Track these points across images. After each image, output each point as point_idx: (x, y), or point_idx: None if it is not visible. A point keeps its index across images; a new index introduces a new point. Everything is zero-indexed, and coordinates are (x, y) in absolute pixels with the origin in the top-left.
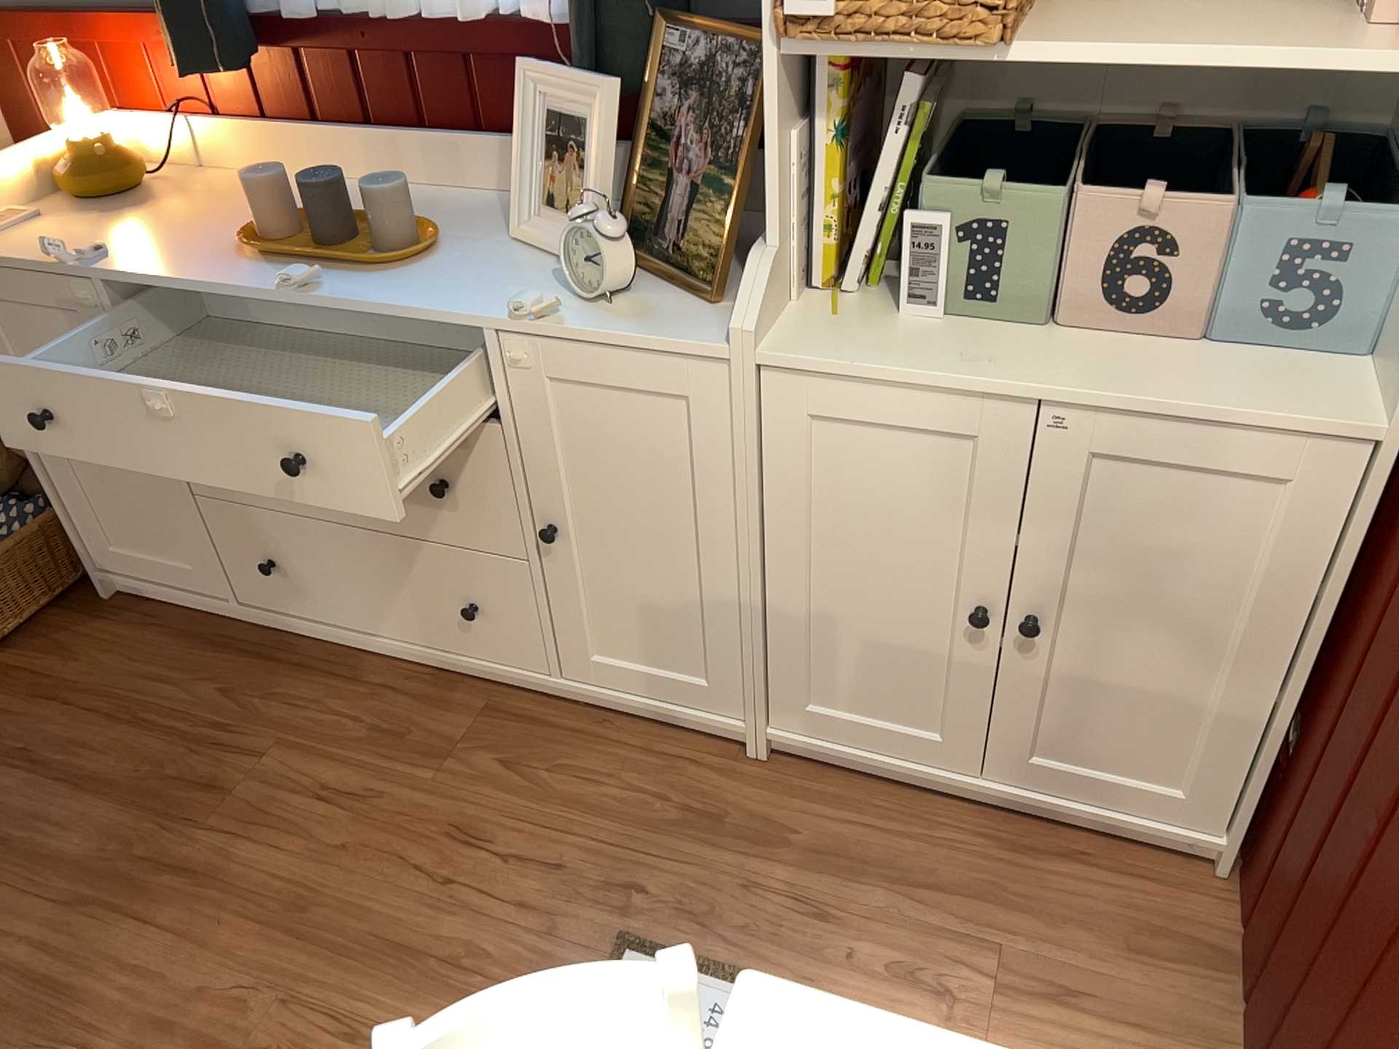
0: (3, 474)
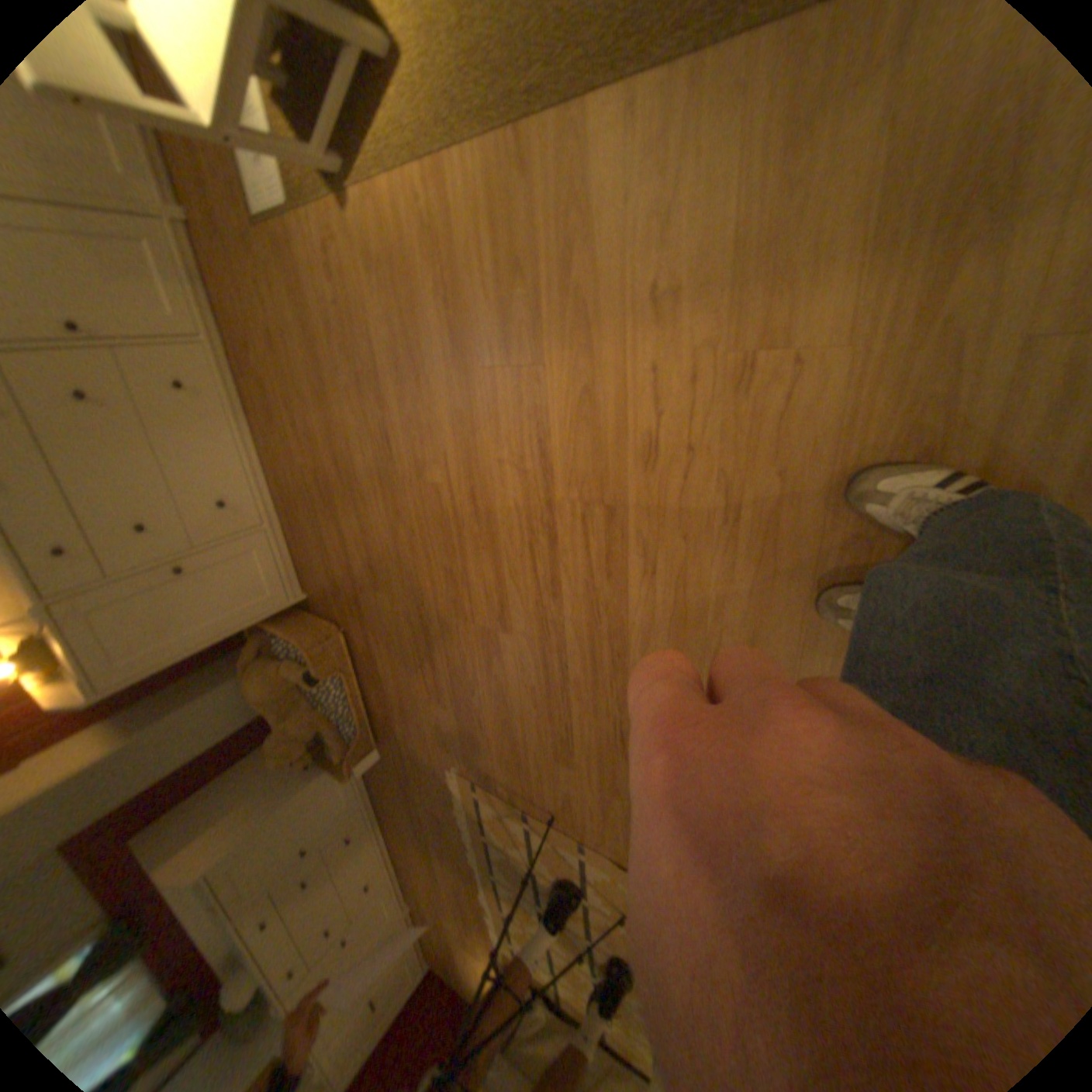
0: (254, 666)
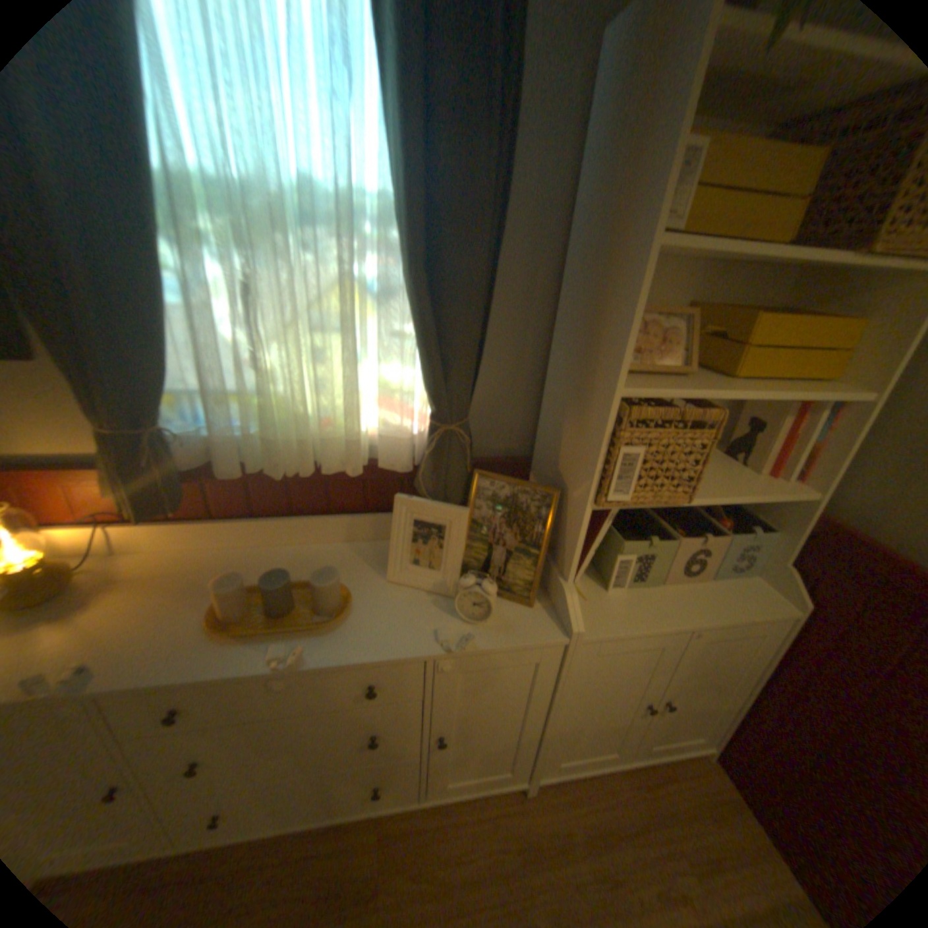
0: None
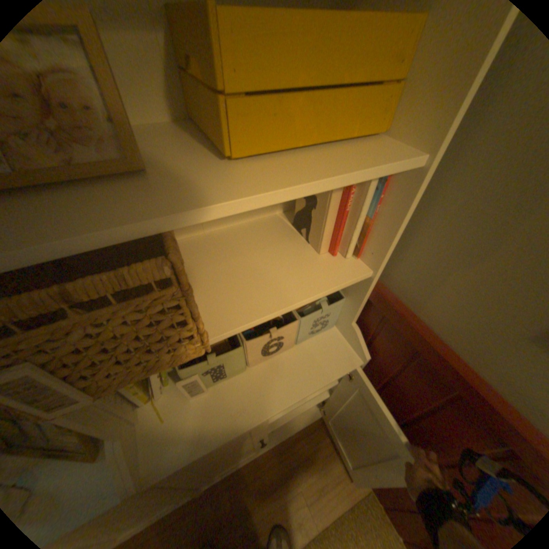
0: None
